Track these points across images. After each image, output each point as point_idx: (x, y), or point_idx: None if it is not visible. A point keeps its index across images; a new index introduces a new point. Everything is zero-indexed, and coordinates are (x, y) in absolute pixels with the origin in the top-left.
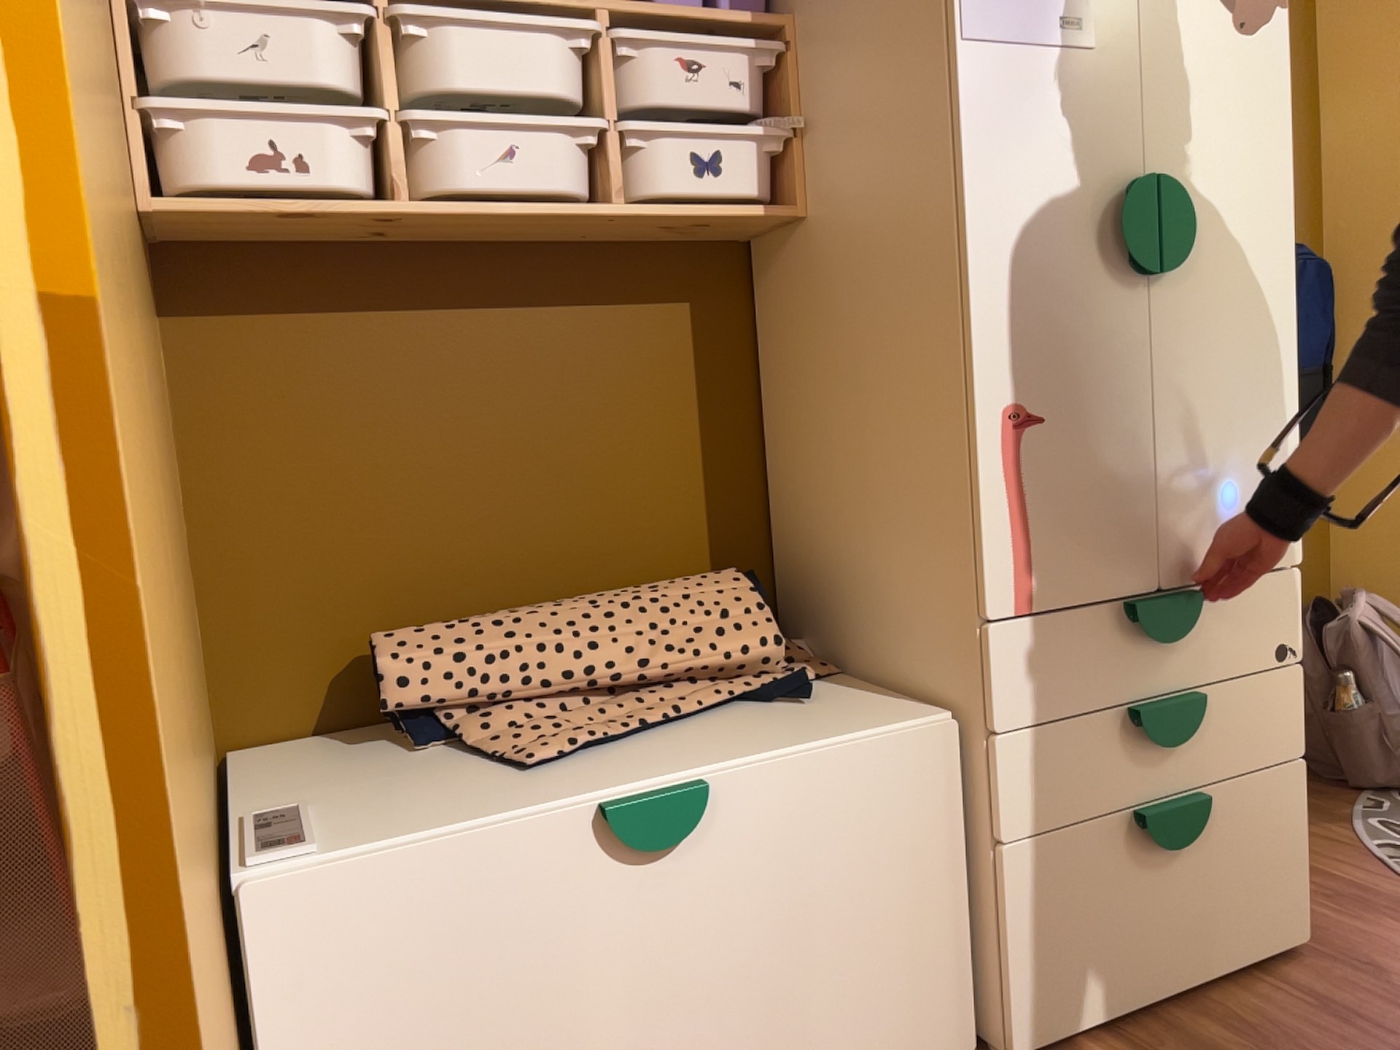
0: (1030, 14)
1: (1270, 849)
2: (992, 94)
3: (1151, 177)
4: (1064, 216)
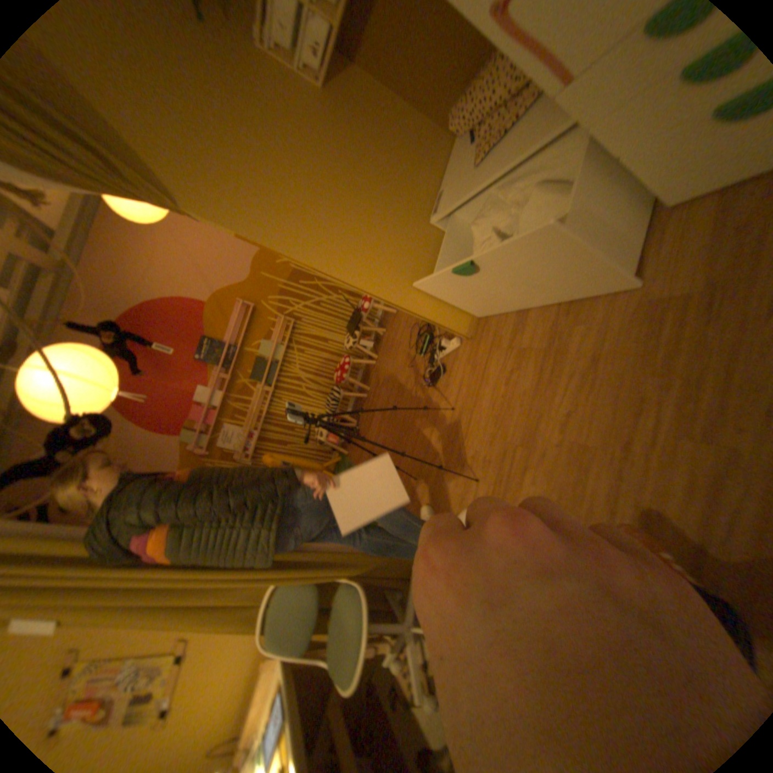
0: None
1: None
2: None
3: None
4: None
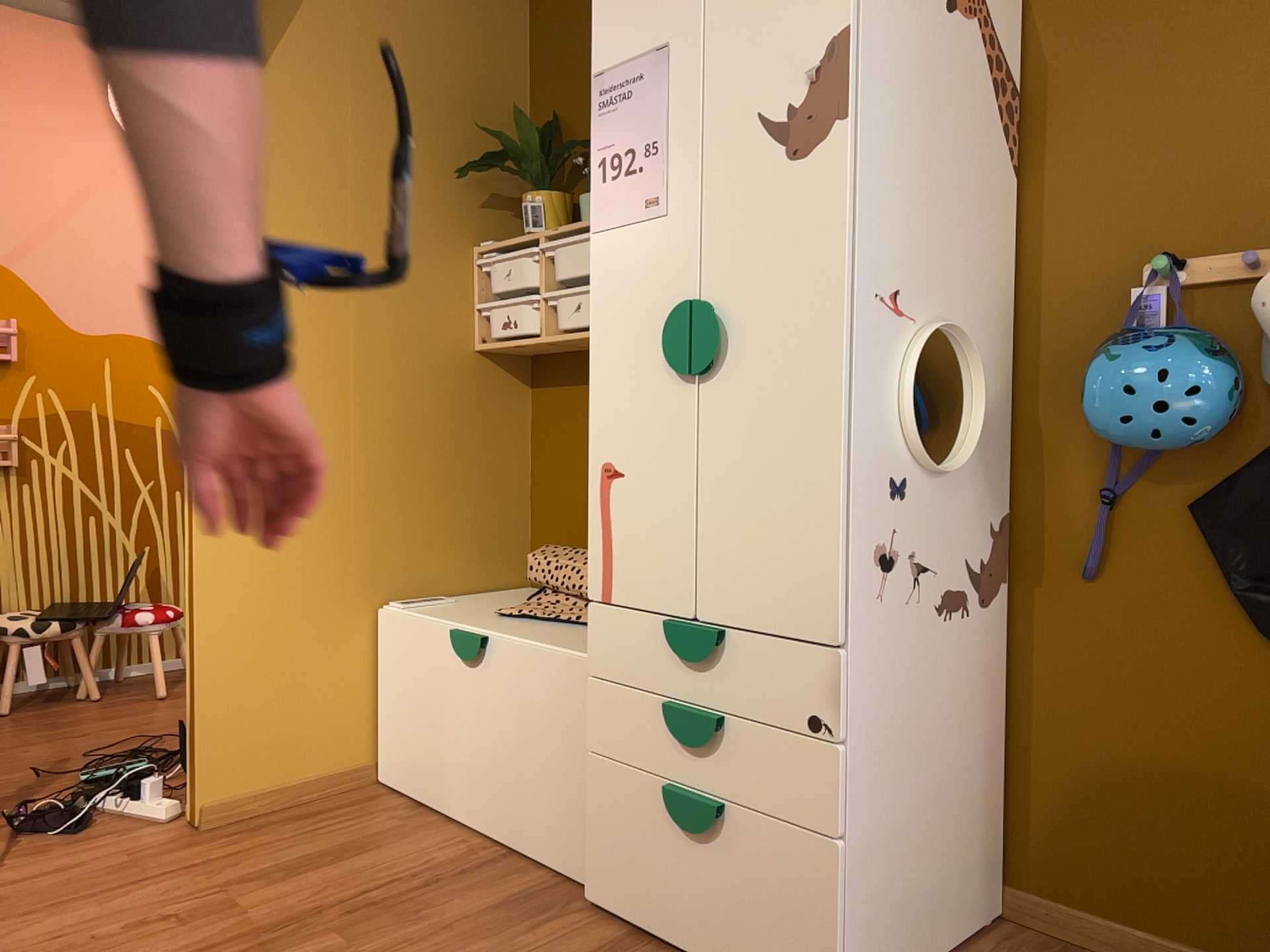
0: (627, 203)
1: (791, 905)
2: (605, 262)
3: (693, 299)
4: (641, 335)
